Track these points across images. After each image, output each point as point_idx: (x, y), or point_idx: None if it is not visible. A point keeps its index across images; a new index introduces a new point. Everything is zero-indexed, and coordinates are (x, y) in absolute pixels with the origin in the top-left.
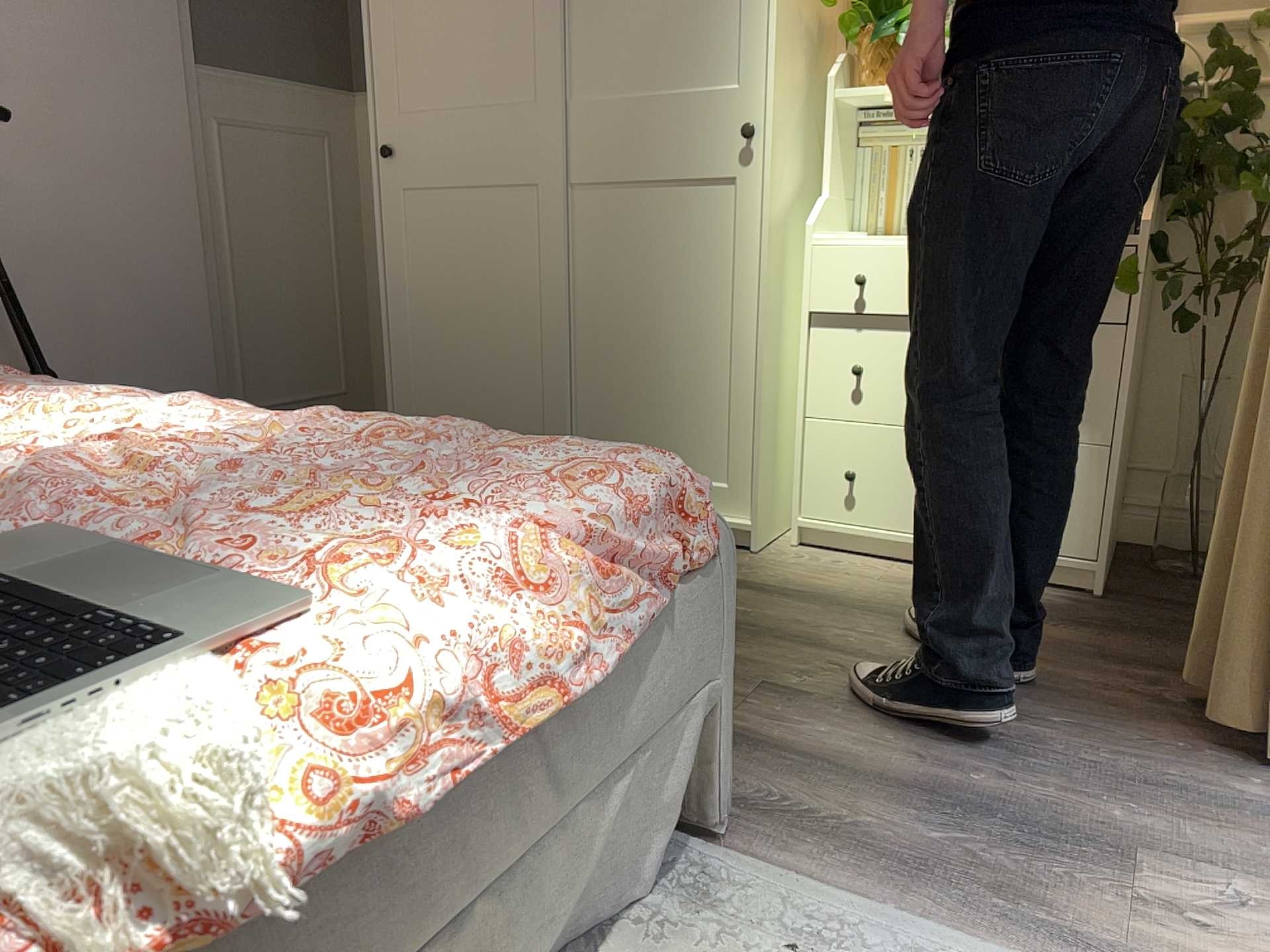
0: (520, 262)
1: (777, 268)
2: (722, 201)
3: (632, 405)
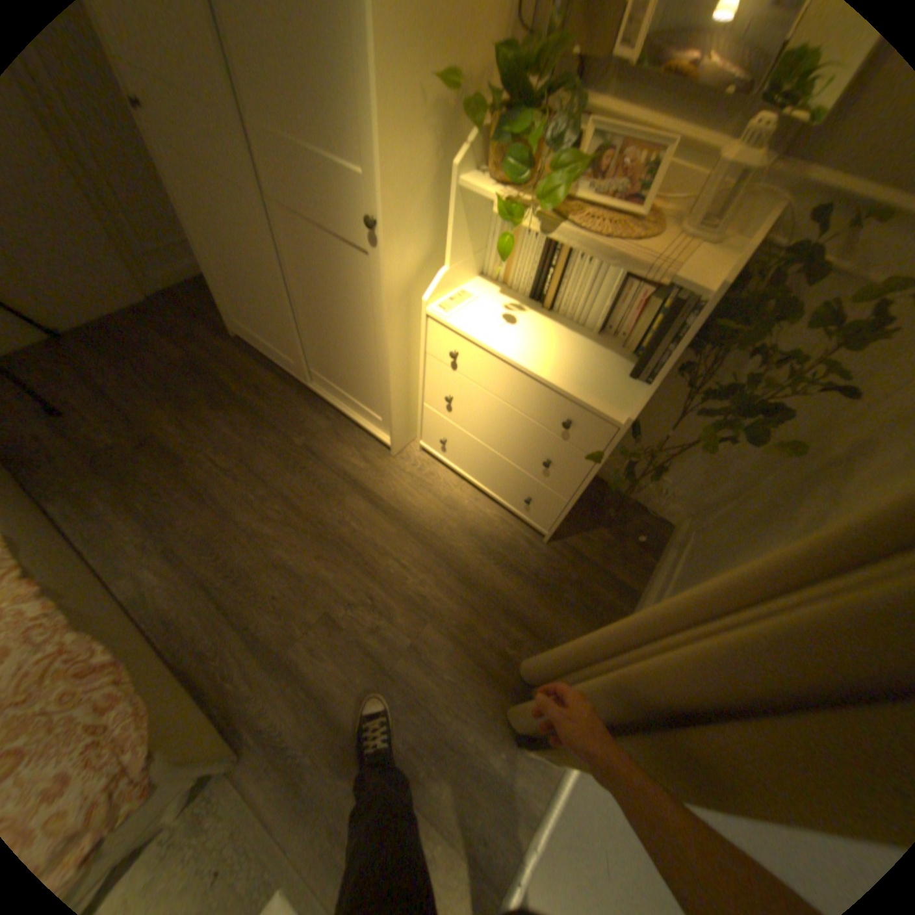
0: (250, 243)
1: (401, 324)
2: (363, 264)
3: (332, 357)
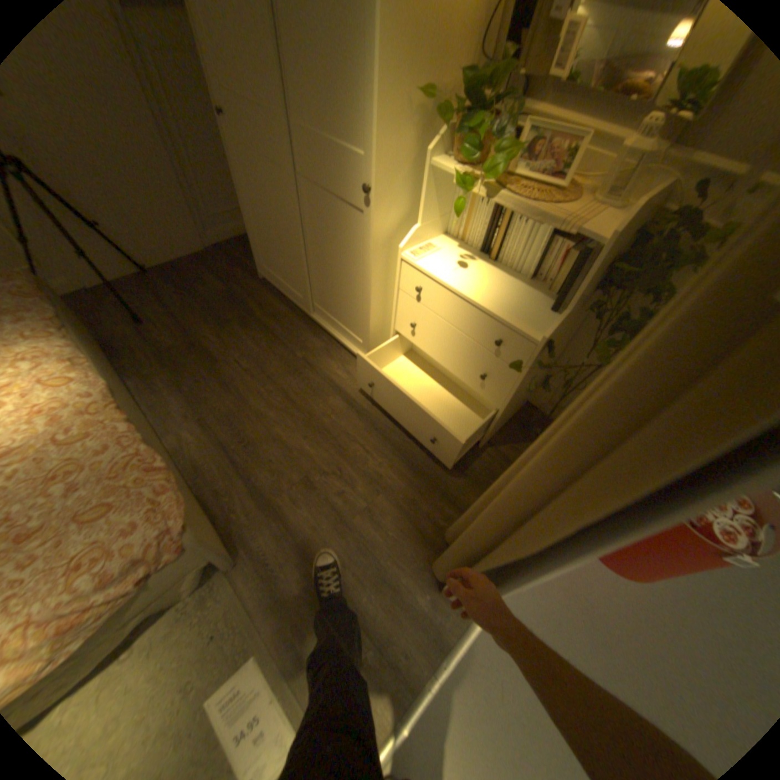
0: (282, 206)
1: (382, 265)
2: (359, 220)
3: (330, 292)
